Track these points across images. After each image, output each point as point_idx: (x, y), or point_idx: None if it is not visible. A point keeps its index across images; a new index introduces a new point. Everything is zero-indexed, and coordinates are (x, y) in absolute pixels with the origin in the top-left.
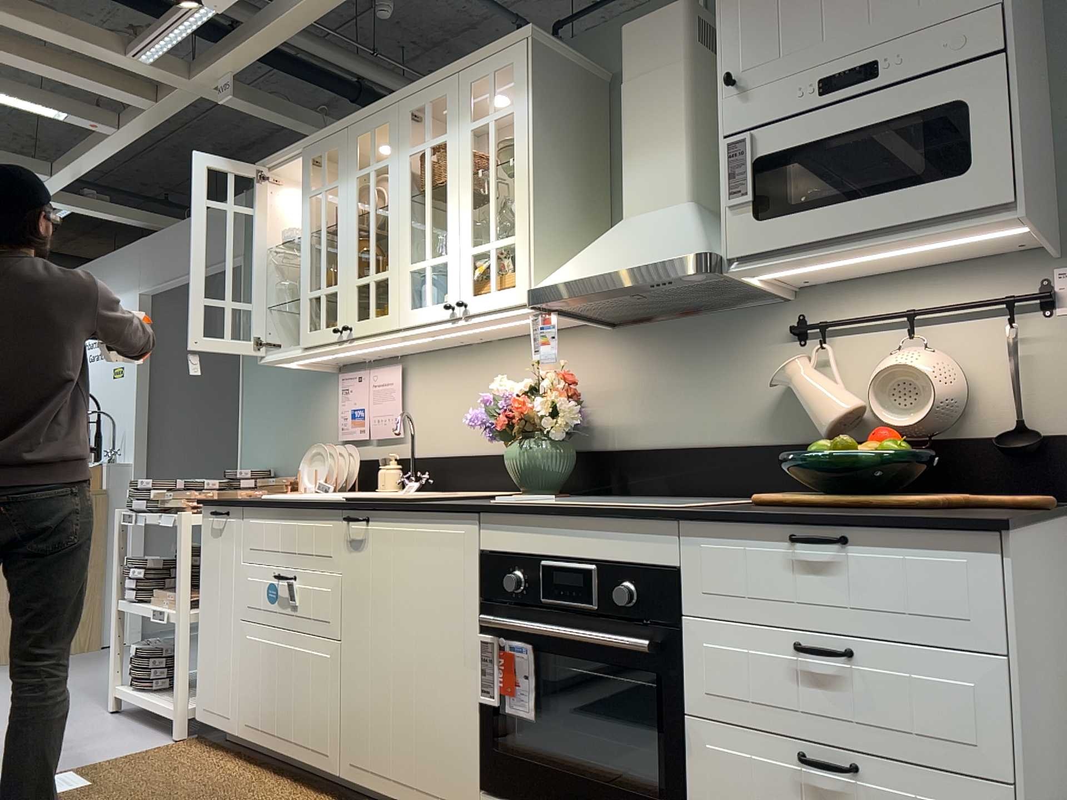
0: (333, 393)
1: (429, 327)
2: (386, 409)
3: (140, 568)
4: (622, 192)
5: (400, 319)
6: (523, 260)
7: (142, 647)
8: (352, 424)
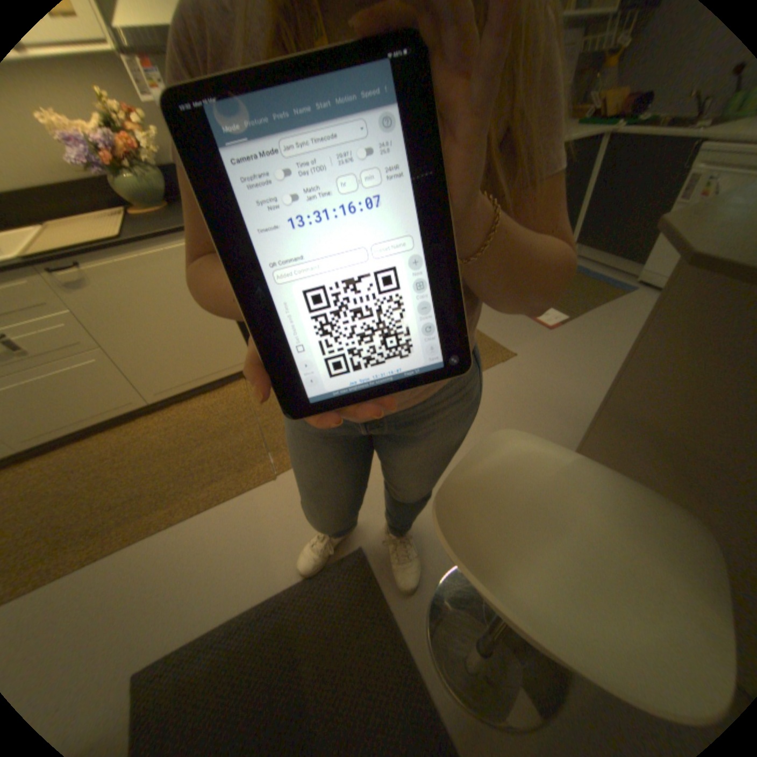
0: None
1: None
2: None
3: None
4: None
5: None
6: None
7: None
8: None
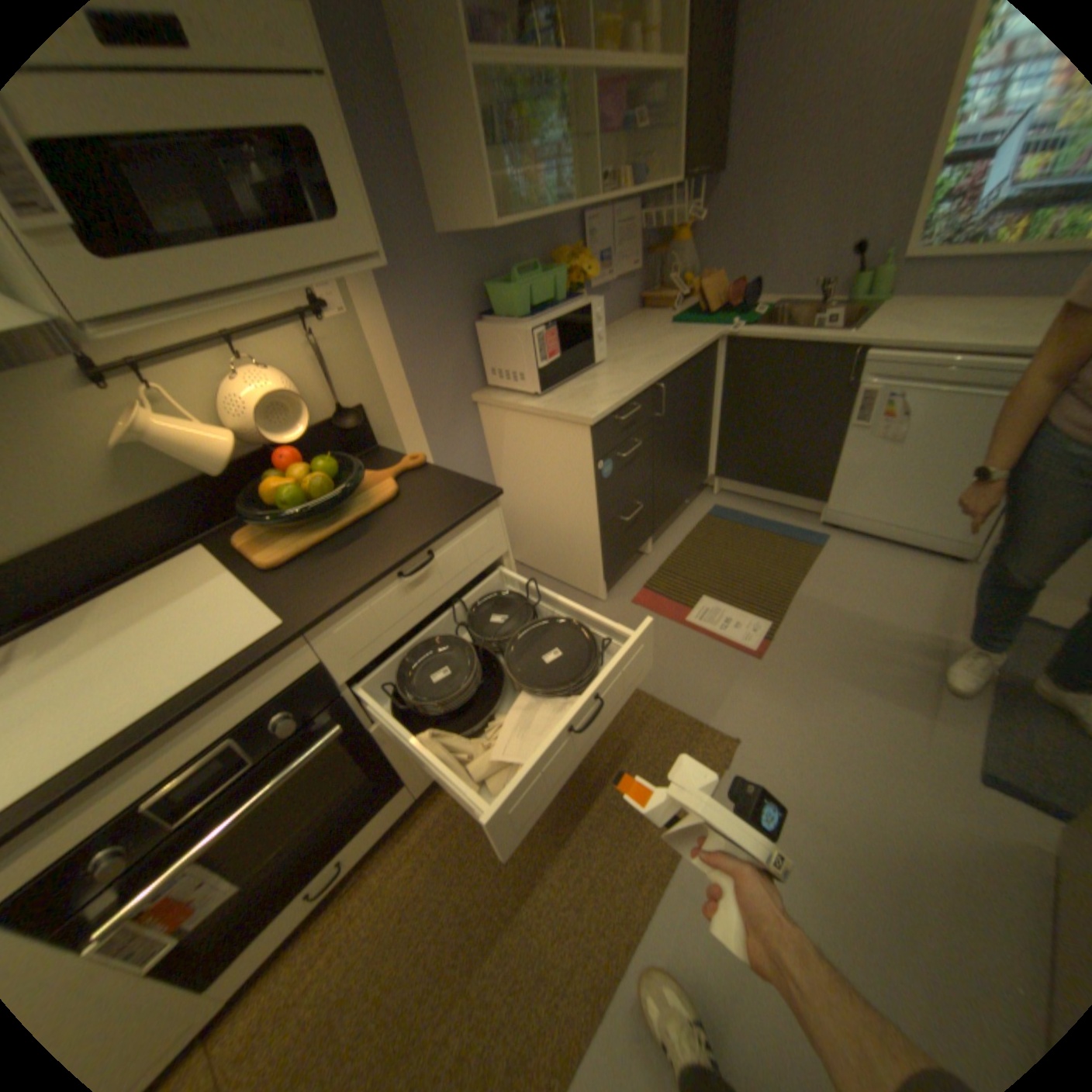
0: None
1: None
2: None
3: None
4: None
5: None
6: None
7: None
8: None
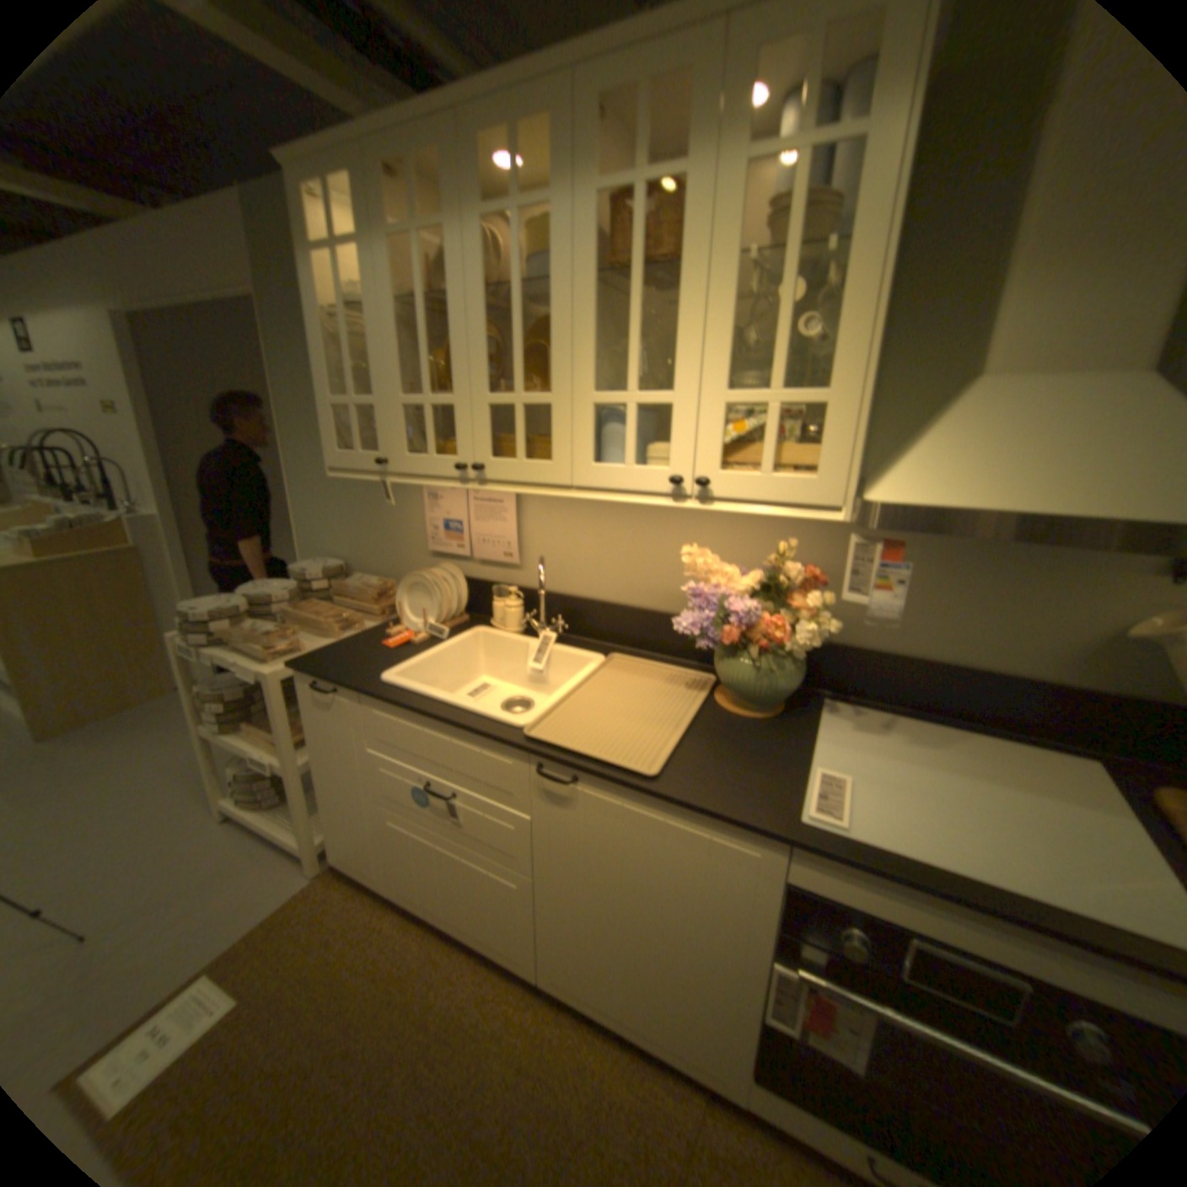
0: (414, 492)
1: (630, 497)
2: (497, 529)
3: (217, 704)
4: (1004, 323)
5: (576, 474)
6: (843, 436)
7: (239, 771)
8: (447, 536)
